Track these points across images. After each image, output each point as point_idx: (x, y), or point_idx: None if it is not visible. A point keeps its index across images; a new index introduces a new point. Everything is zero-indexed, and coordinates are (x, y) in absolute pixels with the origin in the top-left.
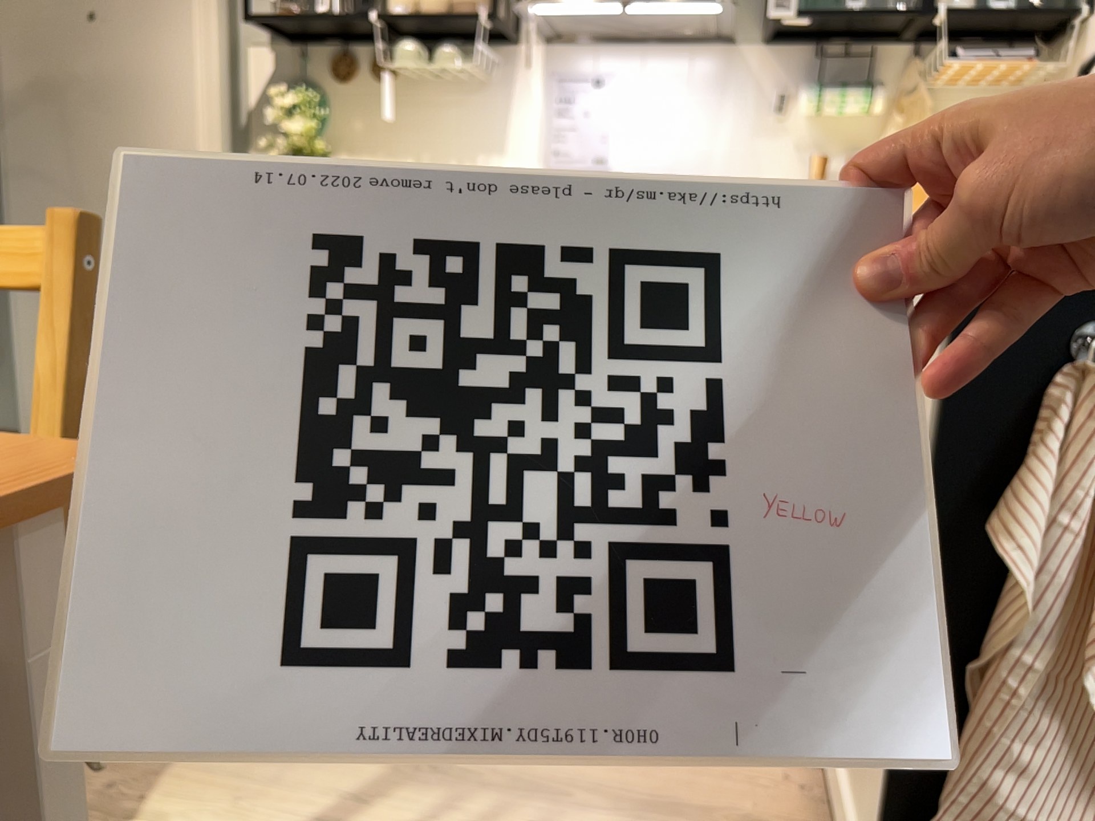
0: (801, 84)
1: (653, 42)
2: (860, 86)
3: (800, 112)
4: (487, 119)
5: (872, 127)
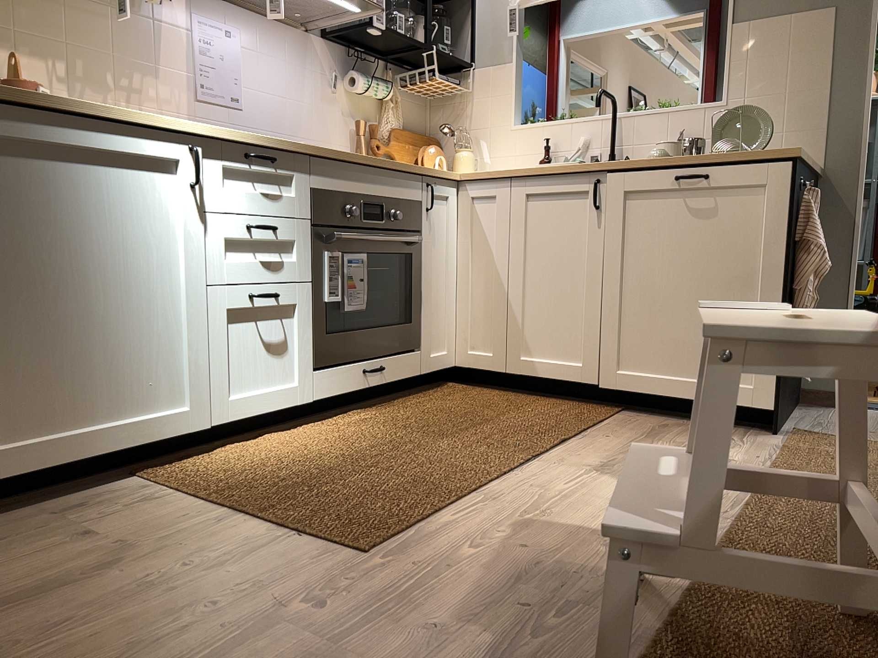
0: (342, 73)
1: (256, 17)
2: (383, 82)
3: (357, 91)
4: (145, 45)
5: (373, 108)
